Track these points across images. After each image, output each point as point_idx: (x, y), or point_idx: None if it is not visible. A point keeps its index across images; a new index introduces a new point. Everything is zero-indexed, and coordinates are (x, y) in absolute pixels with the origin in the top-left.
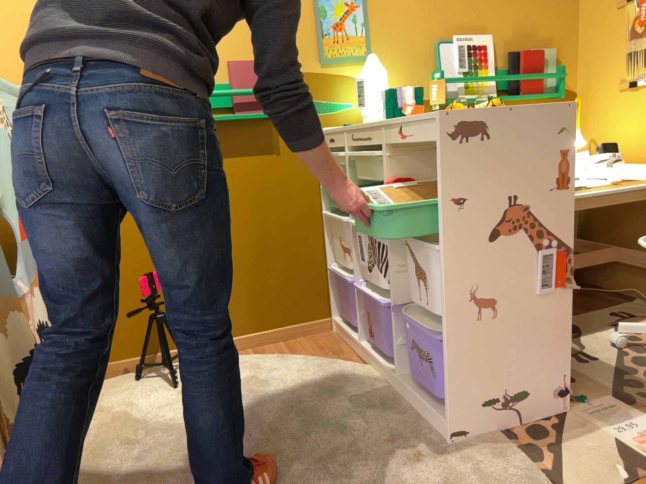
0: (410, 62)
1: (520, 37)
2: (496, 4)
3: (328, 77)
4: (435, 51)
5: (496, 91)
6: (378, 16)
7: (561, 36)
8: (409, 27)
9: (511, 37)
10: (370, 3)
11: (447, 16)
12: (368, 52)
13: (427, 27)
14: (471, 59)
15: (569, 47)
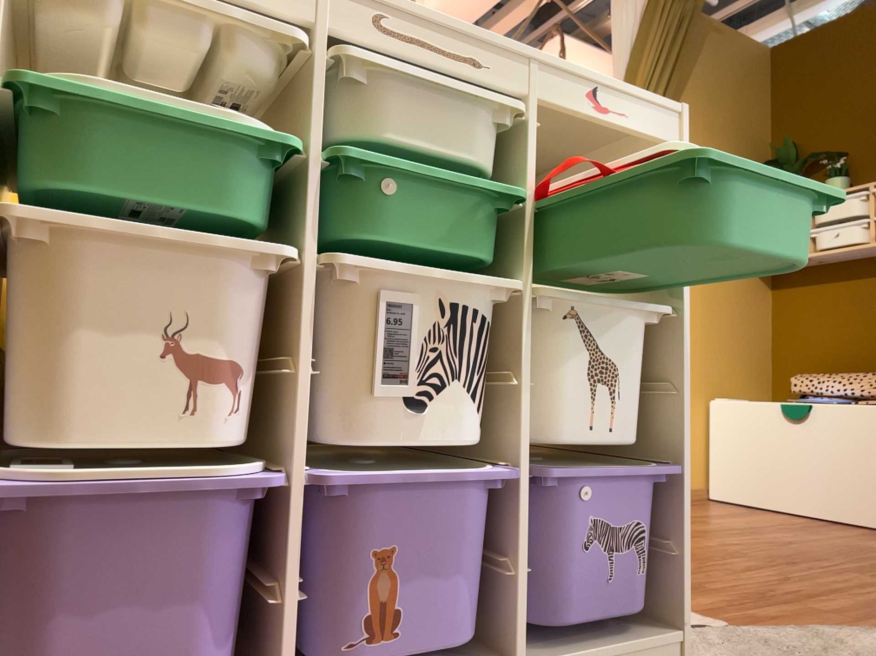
0: None
1: None
2: None
3: None
4: None
5: None
6: None
7: None
8: None
9: None
10: None
11: None
12: None
13: None
14: None
15: None
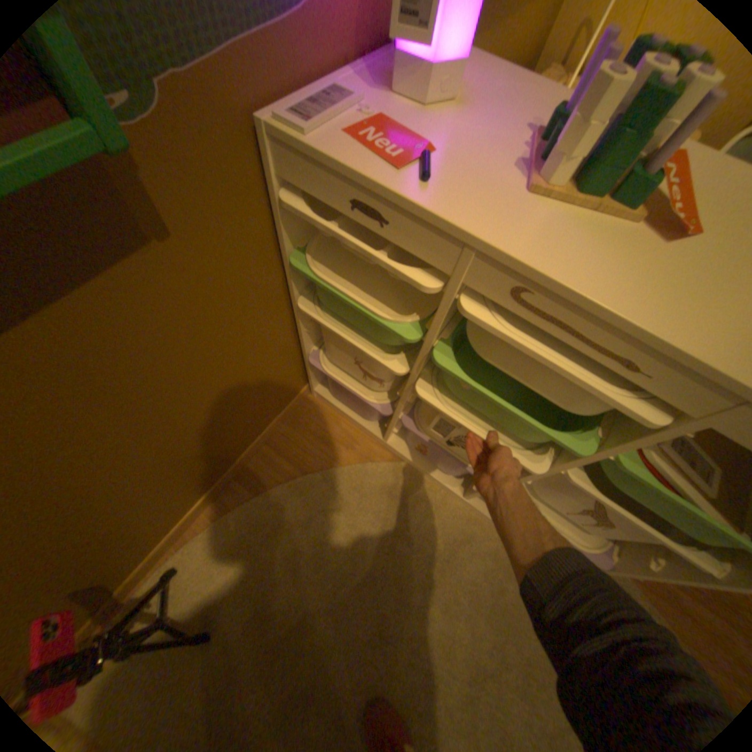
0: None
1: None
2: None
3: None
4: None
5: None
6: None
7: None
8: None
9: None
10: None
11: None
12: None
13: None
14: None
15: None
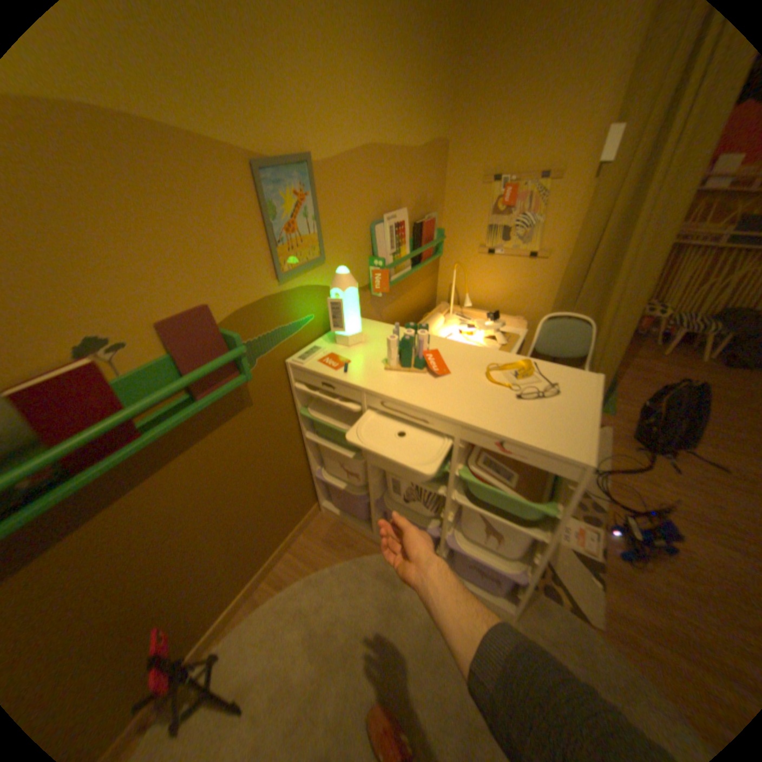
0: (354, 252)
1: (418, 205)
2: (407, 173)
3: (287, 295)
4: (370, 233)
5: (410, 264)
6: (326, 203)
7: (437, 199)
8: (352, 212)
9: (414, 206)
10: (317, 187)
11: (378, 192)
12: (322, 252)
13: (365, 208)
14: (397, 238)
15: (440, 207)
